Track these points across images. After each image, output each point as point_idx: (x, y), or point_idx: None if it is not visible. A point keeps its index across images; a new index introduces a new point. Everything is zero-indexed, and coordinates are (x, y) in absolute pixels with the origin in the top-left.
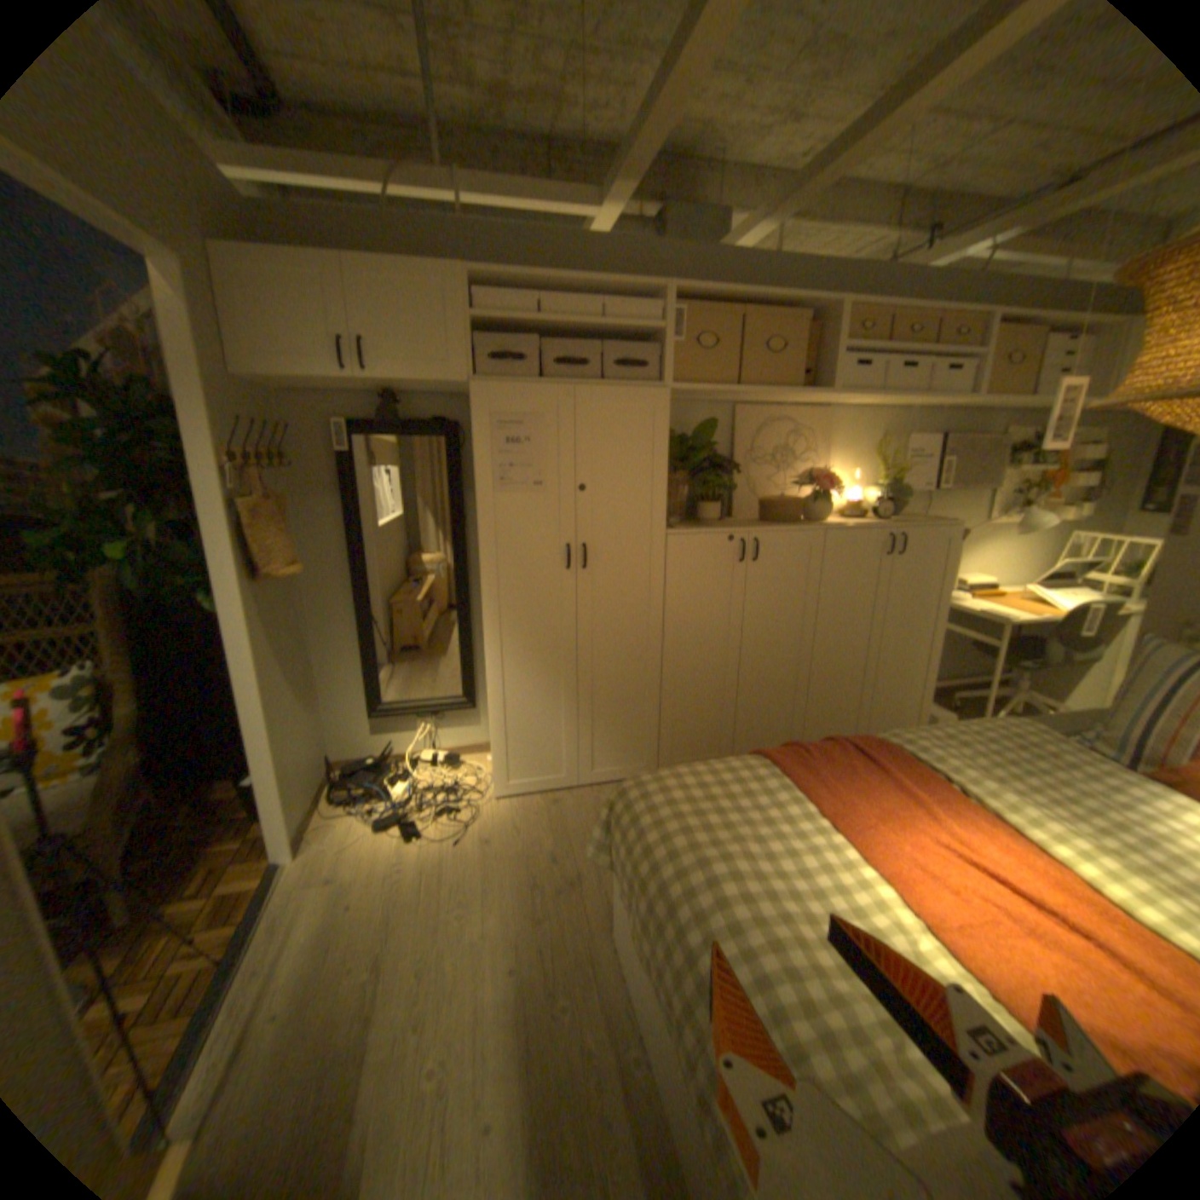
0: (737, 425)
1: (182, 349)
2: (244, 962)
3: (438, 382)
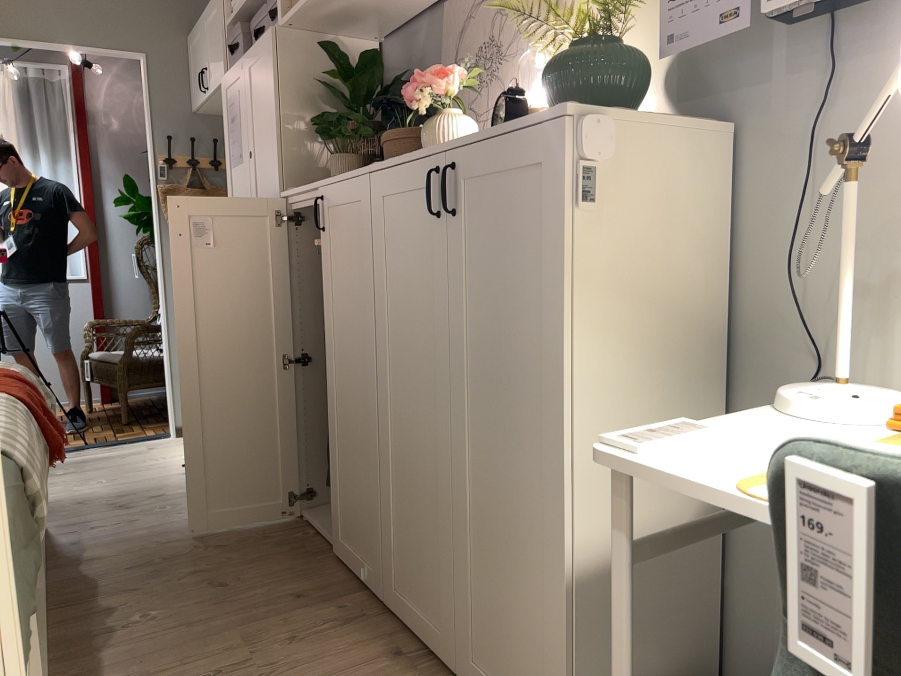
0: (445, 30)
1: (144, 102)
2: (89, 449)
3: (222, 84)
